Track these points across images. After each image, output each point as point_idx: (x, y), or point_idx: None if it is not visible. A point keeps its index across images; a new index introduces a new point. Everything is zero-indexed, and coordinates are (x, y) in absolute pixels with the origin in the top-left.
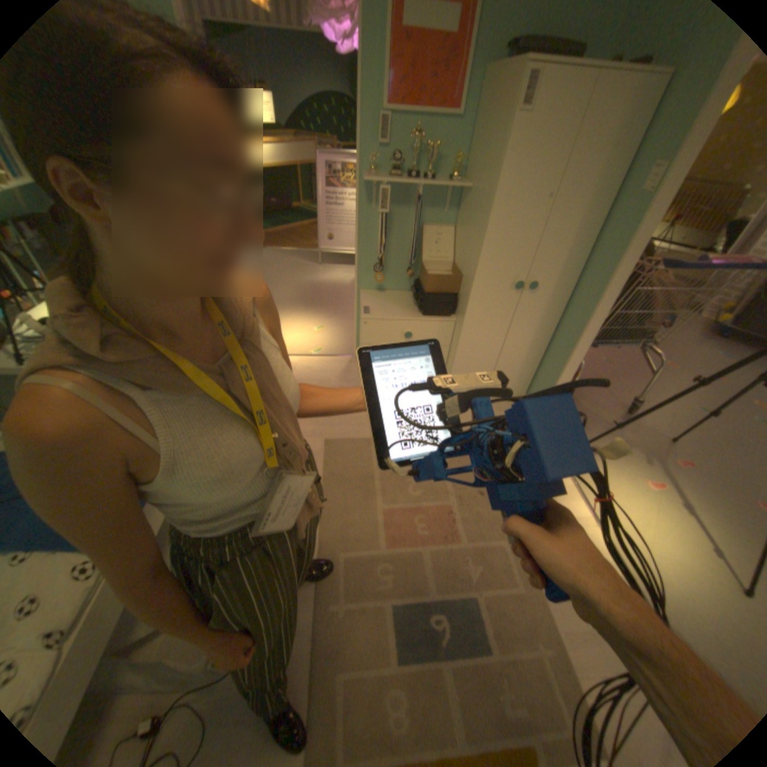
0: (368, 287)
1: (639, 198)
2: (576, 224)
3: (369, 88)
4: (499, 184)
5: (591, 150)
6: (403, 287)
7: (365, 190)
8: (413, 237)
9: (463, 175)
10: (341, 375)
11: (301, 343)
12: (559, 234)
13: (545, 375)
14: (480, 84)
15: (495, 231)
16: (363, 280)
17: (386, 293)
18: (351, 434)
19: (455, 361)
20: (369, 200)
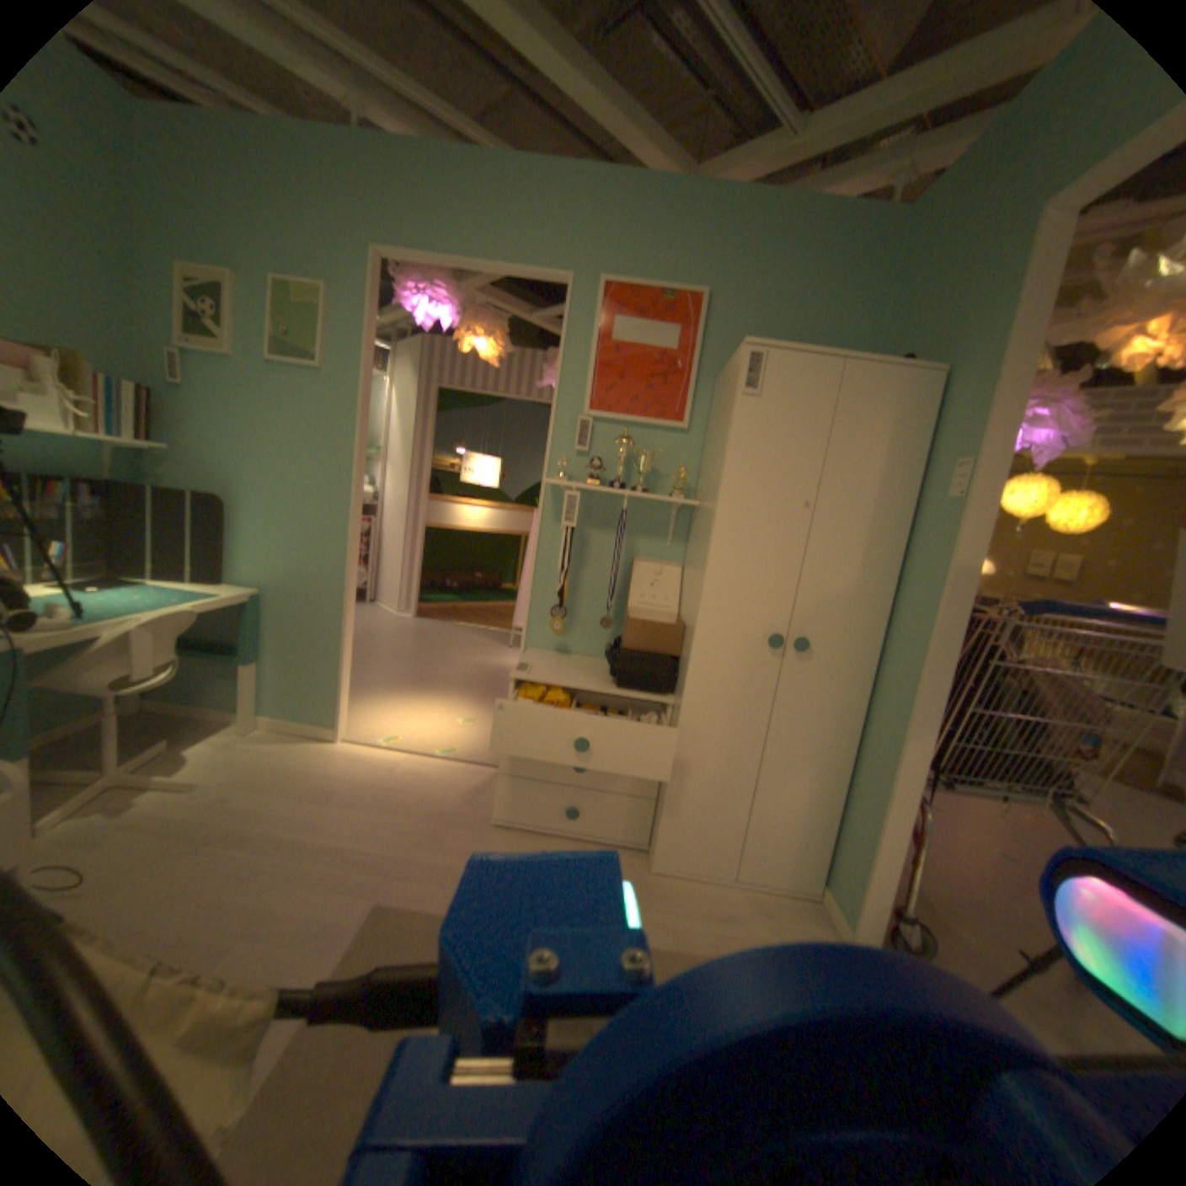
0: (542, 645)
1: (947, 511)
2: (858, 552)
3: (567, 394)
4: (723, 482)
5: (856, 450)
6: (599, 652)
7: (551, 506)
8: (618, 577)
9: (691, 500)
10: (468, 795)
11: (425, 738)
12: (831, 564)
13: (856, 839)
14: (708, 401)
15: (724, 548)
16: (535, 634)
17: (569, 658)
18: (434, 907)
19: (670, 781)
20: (555, 519)
